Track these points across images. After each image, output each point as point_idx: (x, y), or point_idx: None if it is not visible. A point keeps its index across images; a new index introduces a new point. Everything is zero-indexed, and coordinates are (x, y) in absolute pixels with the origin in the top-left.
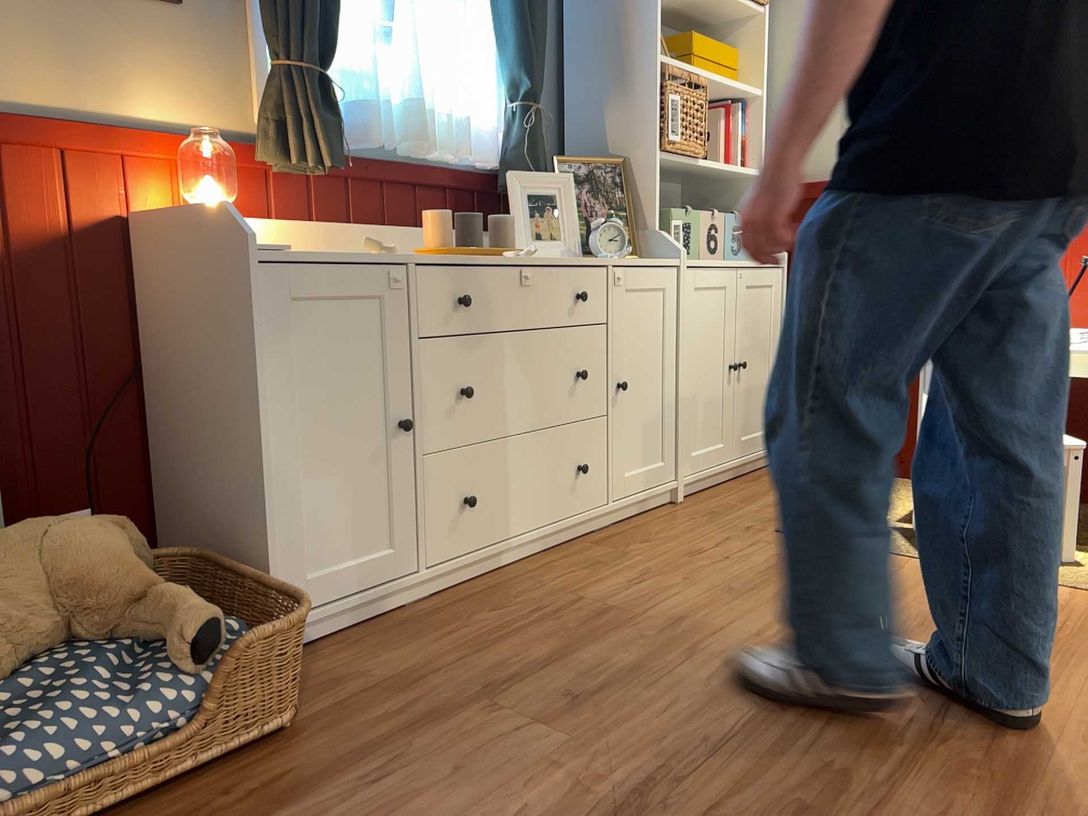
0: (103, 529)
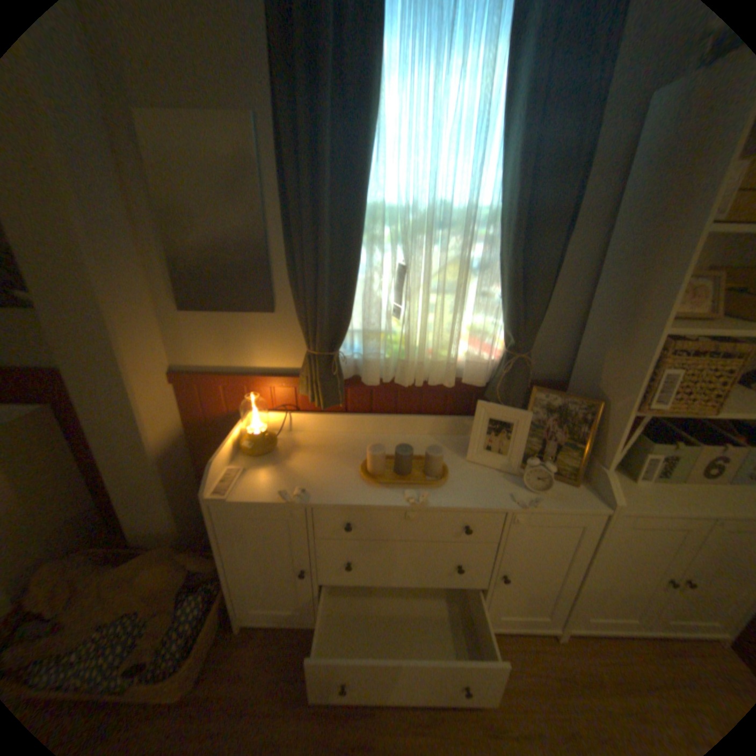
0: (161, 576)
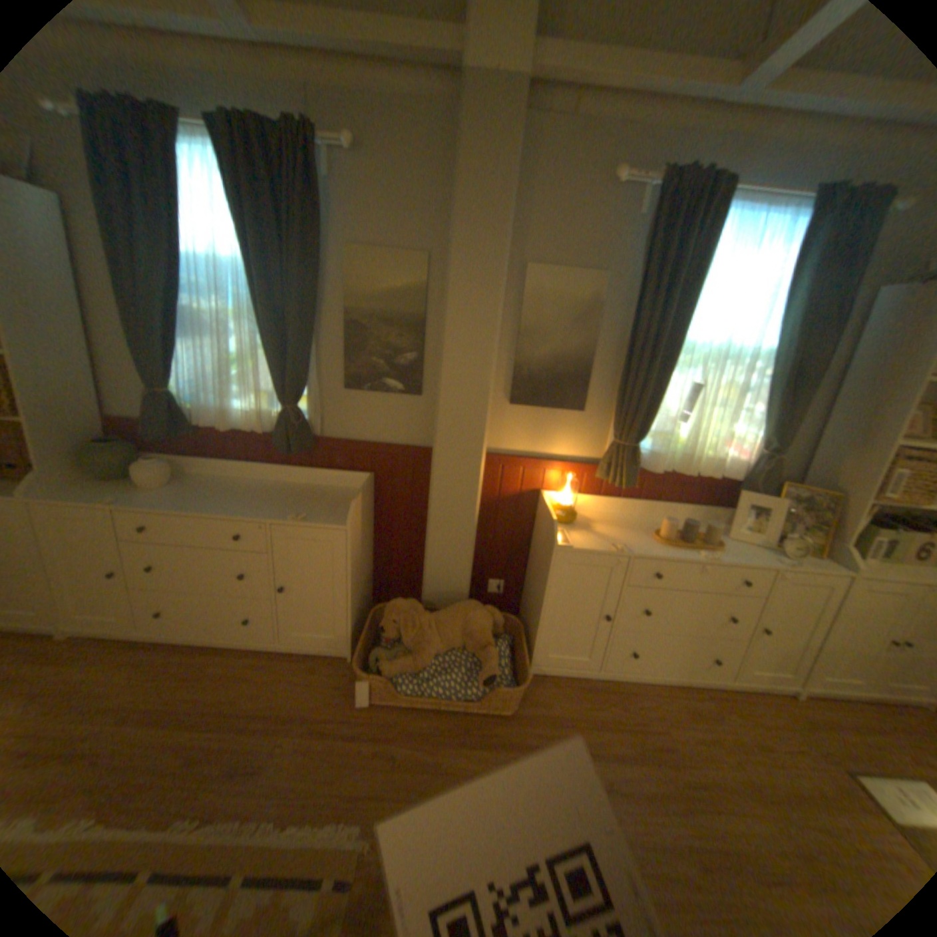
0: (484, 618)
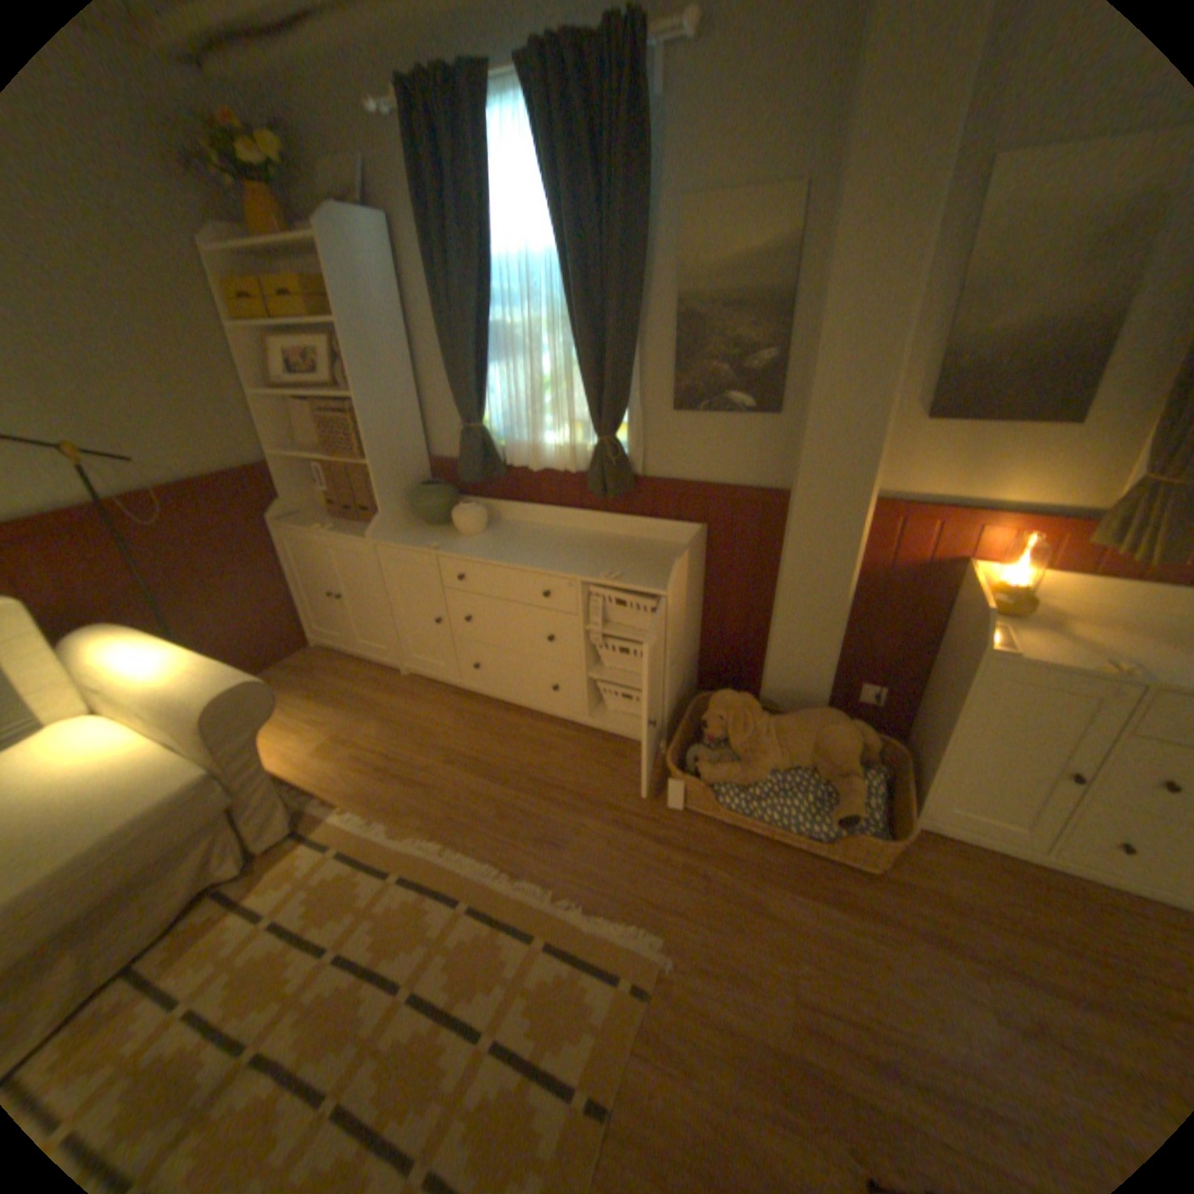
0: (850, 737)
